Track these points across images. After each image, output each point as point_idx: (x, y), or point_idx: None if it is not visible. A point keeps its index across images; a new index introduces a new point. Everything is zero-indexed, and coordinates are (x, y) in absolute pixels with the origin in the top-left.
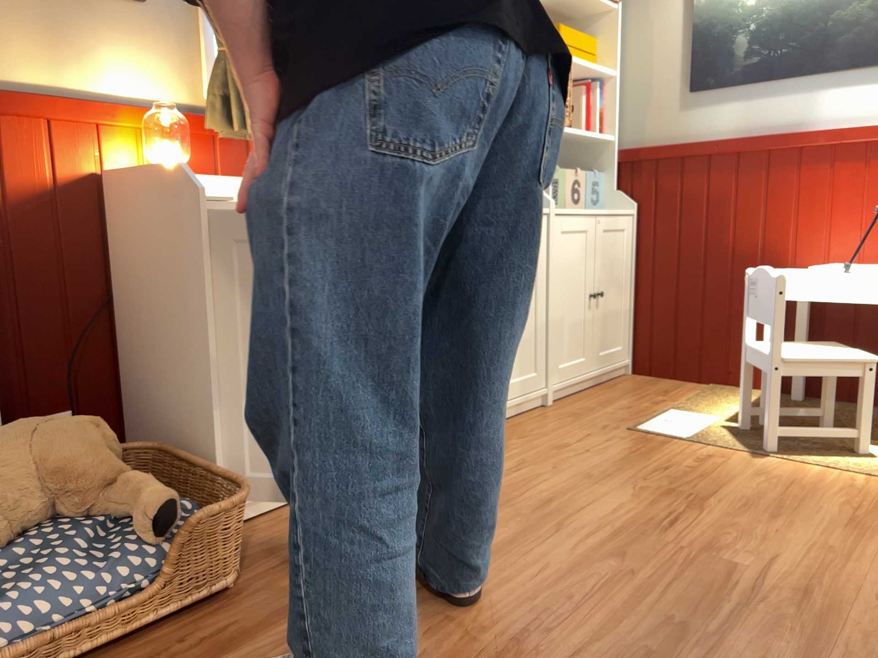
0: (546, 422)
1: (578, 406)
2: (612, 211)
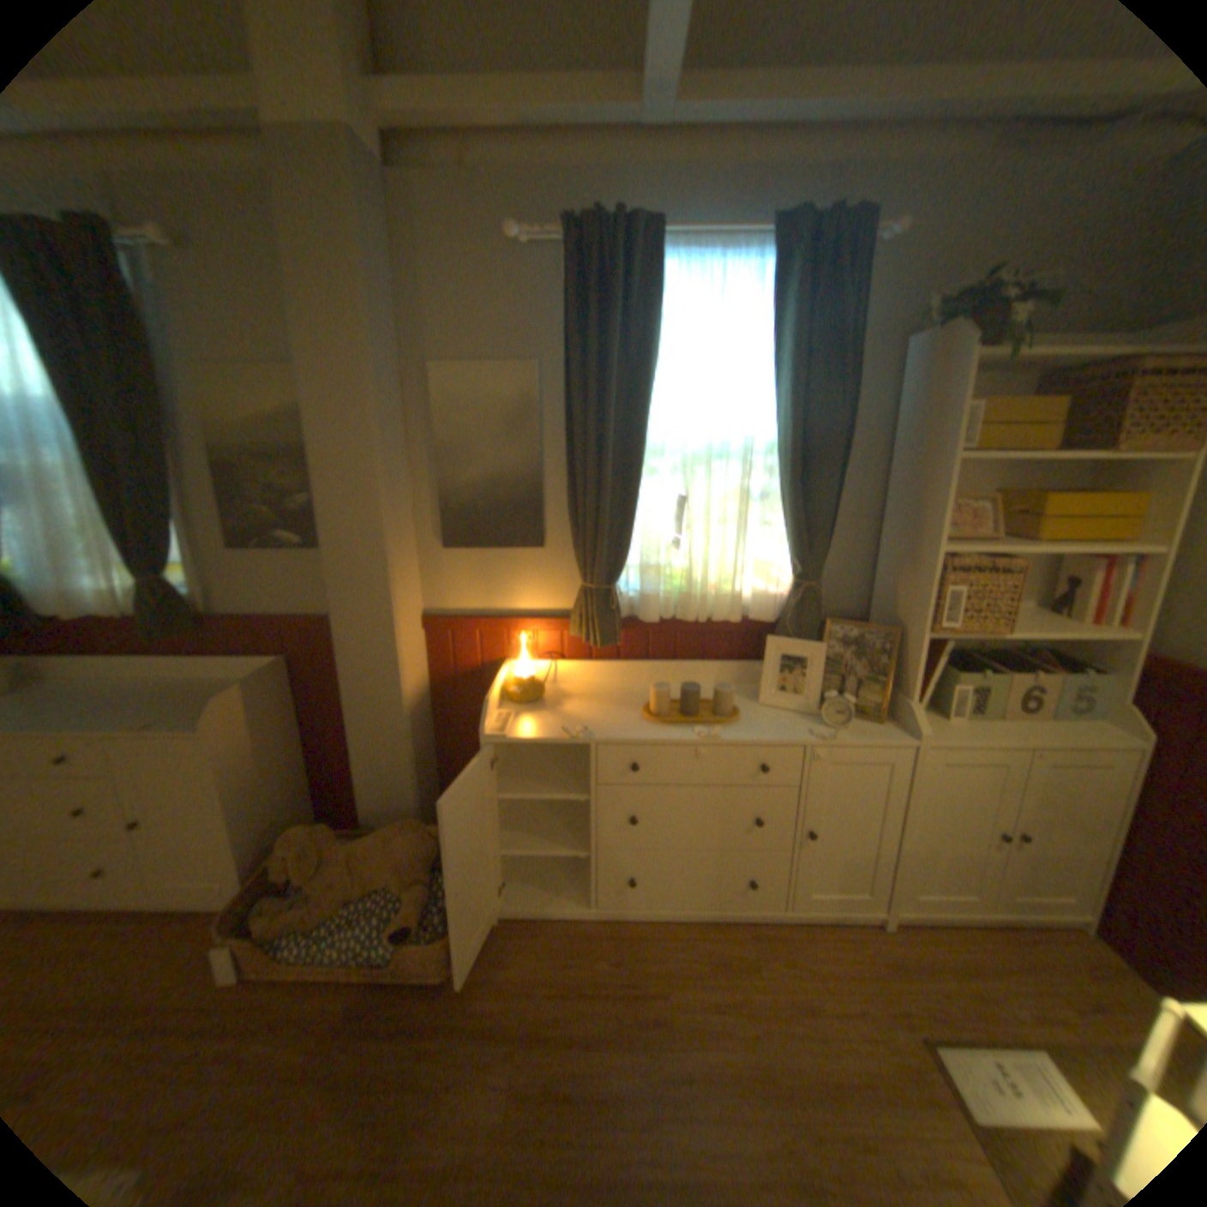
0: (849, 960)
1: (923, 959)
2: (1095, 741)
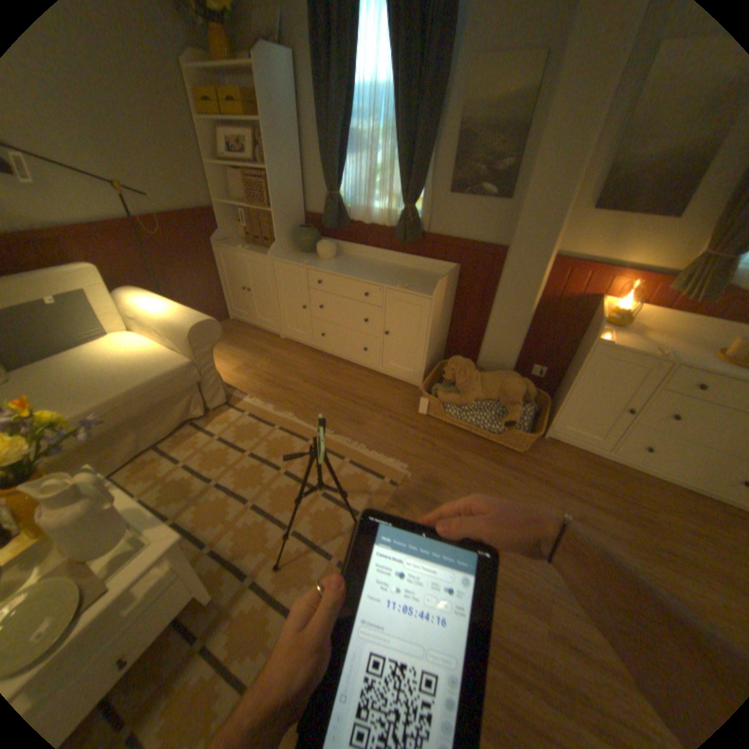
0: None
1: None
2: None
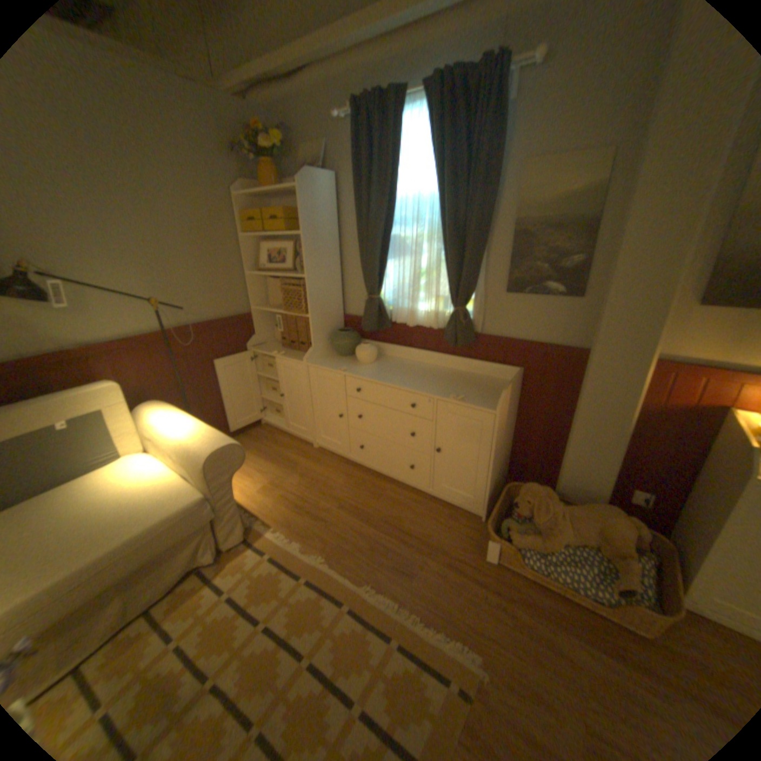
0: None
1: None
2: None
